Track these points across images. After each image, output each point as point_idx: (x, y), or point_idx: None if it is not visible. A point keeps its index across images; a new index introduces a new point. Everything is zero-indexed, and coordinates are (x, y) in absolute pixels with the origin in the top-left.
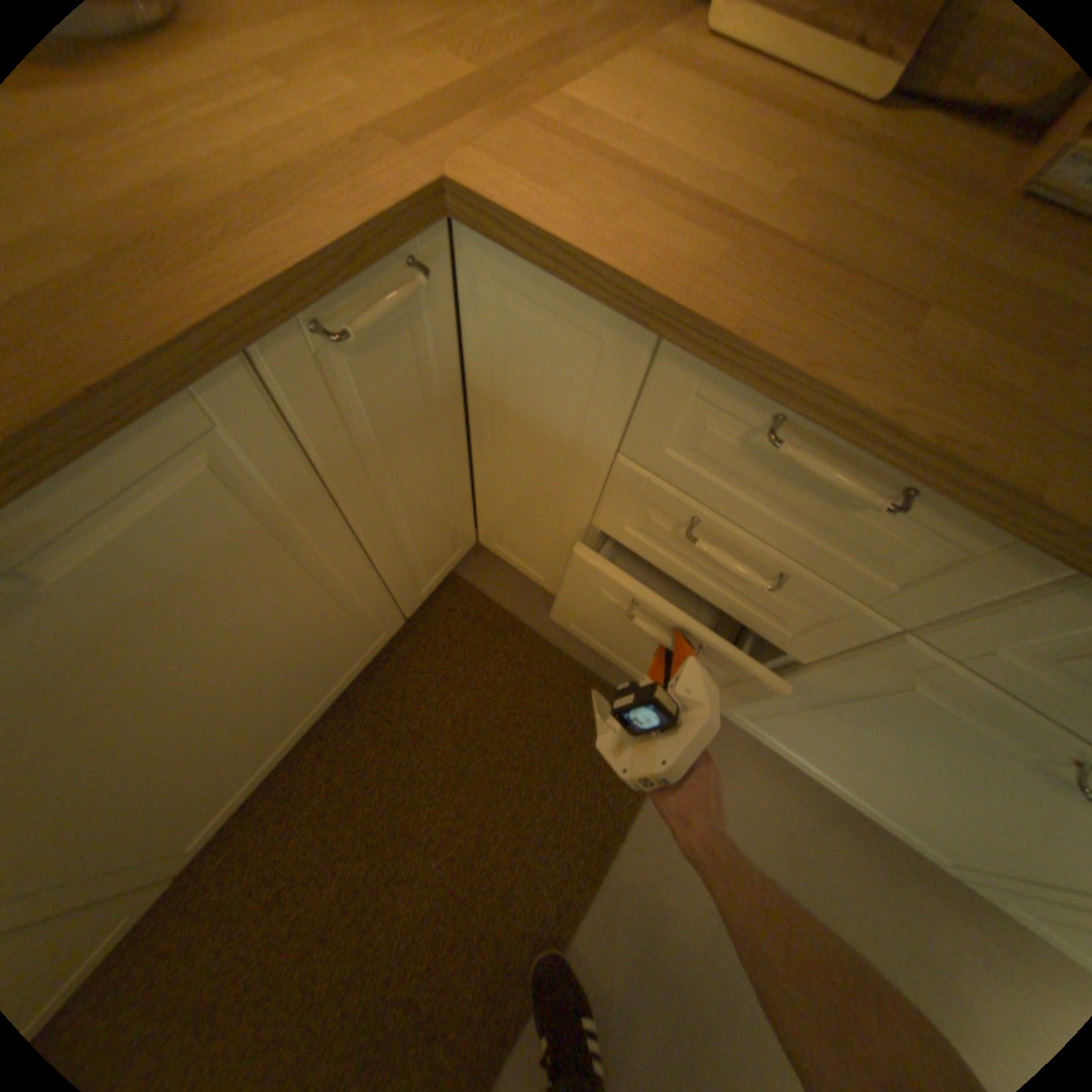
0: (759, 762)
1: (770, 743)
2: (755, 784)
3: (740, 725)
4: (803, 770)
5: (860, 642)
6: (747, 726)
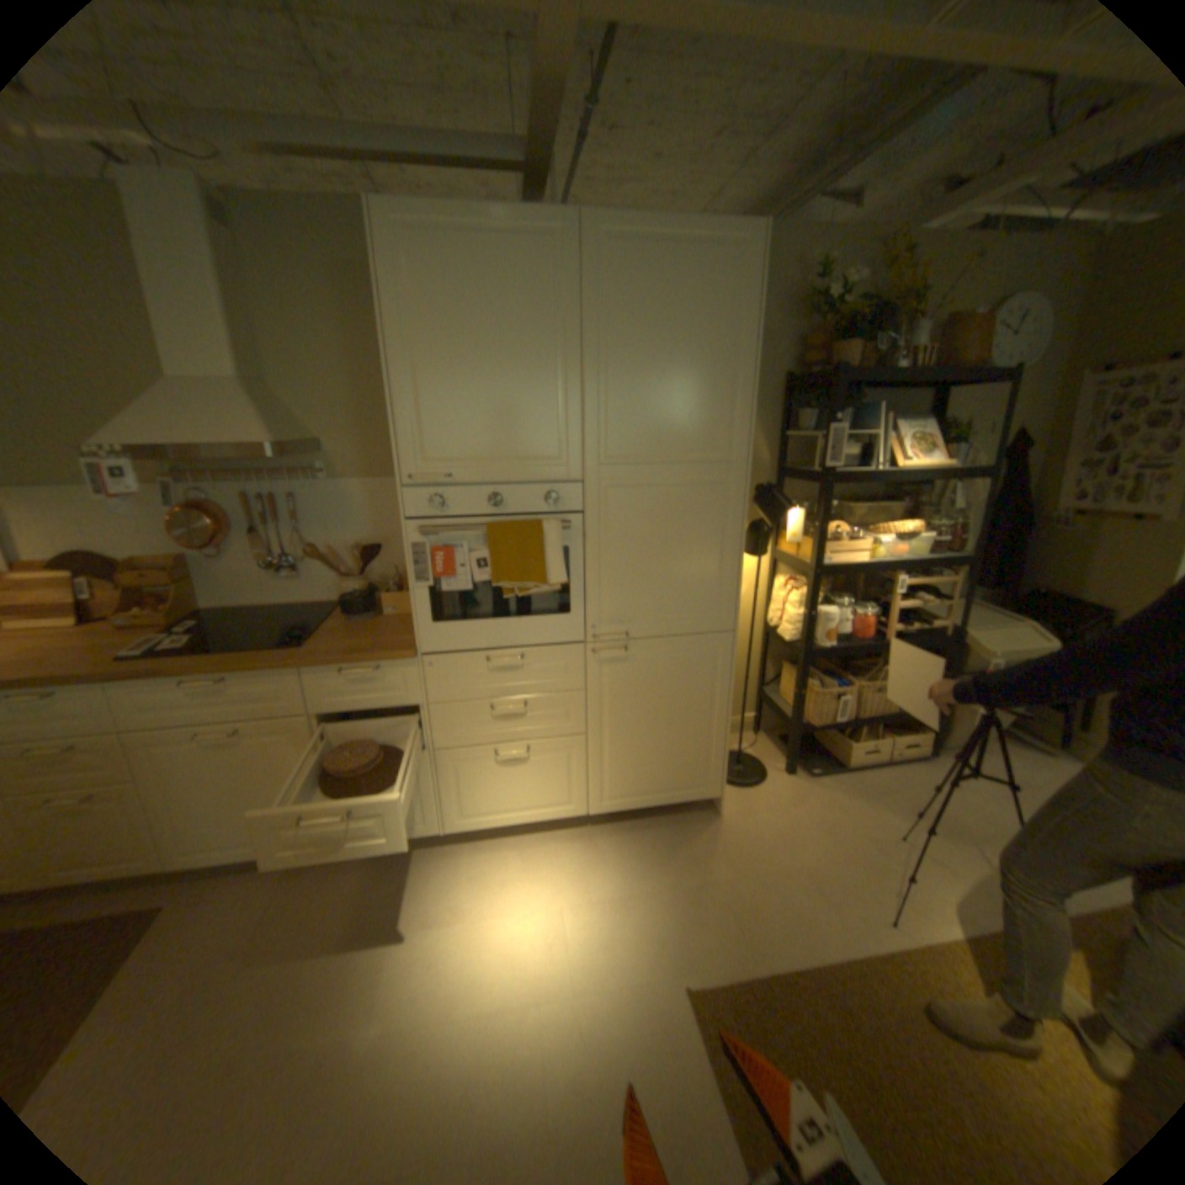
0: (224, 888)
1: (204, 862)
2: (221, 899)
3: (188, 870)
4: (234, 864)
5: (117, 754)
6: (187, 864)
